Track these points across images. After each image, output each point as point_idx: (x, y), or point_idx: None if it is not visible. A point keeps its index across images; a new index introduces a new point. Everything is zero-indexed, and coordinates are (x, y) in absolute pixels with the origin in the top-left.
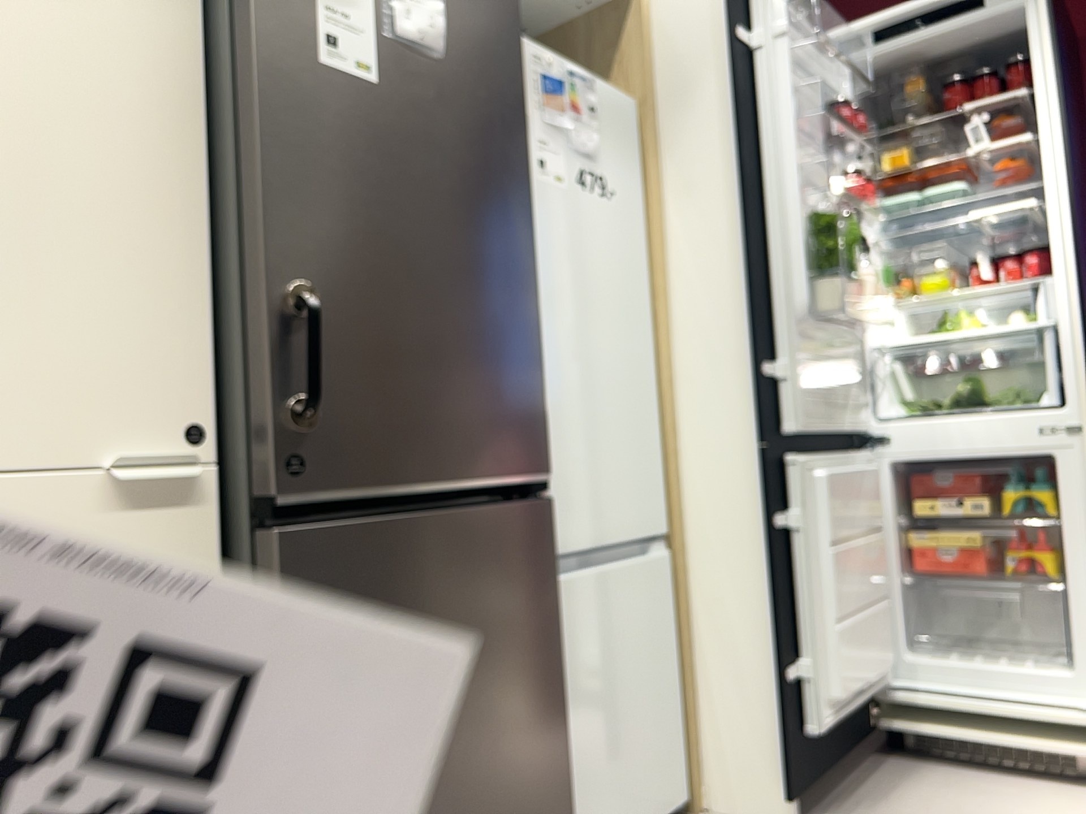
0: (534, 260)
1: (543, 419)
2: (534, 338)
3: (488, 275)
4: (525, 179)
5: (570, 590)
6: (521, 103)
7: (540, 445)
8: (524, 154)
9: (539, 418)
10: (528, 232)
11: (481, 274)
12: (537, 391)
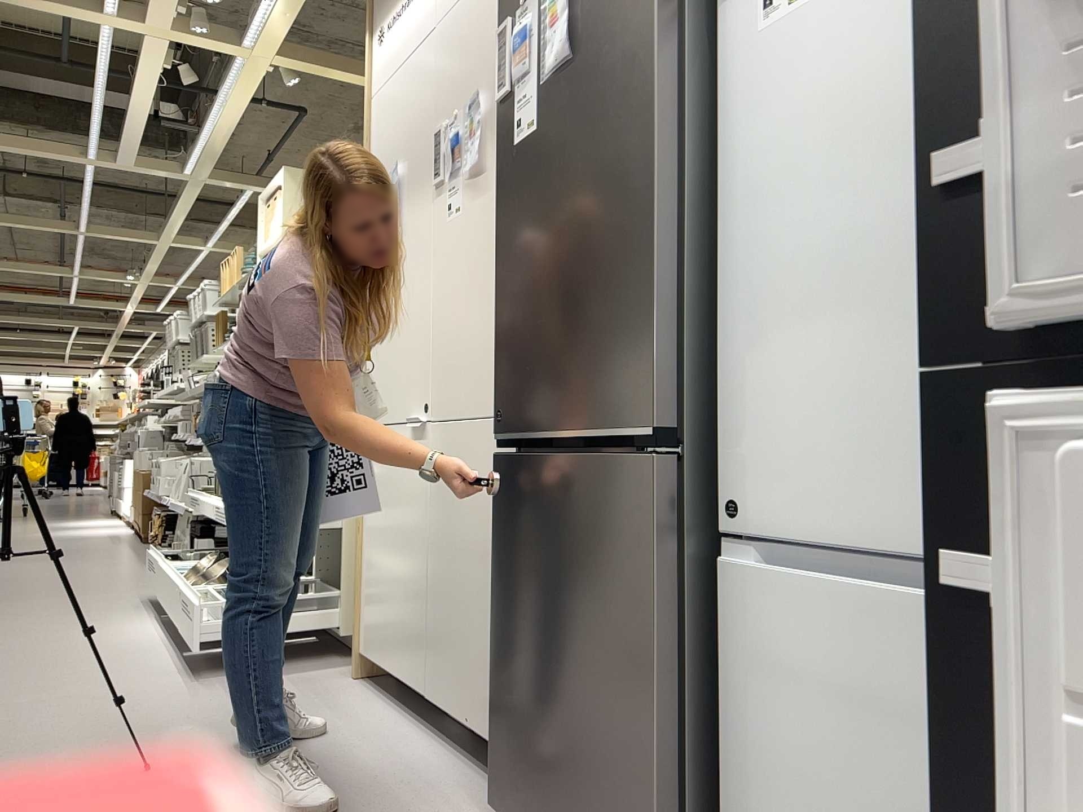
0: (653, 184)
1: (653, 366)
2: (647, 276)
3: (602, 232)
4: (649, 97)
5: (782, 594)
6: (649, 9)
7: (646, 396)
8: (649, 68)
9: (647, 366)
10: (648, 156)
11: (596, 236)
12: (647, 336)
